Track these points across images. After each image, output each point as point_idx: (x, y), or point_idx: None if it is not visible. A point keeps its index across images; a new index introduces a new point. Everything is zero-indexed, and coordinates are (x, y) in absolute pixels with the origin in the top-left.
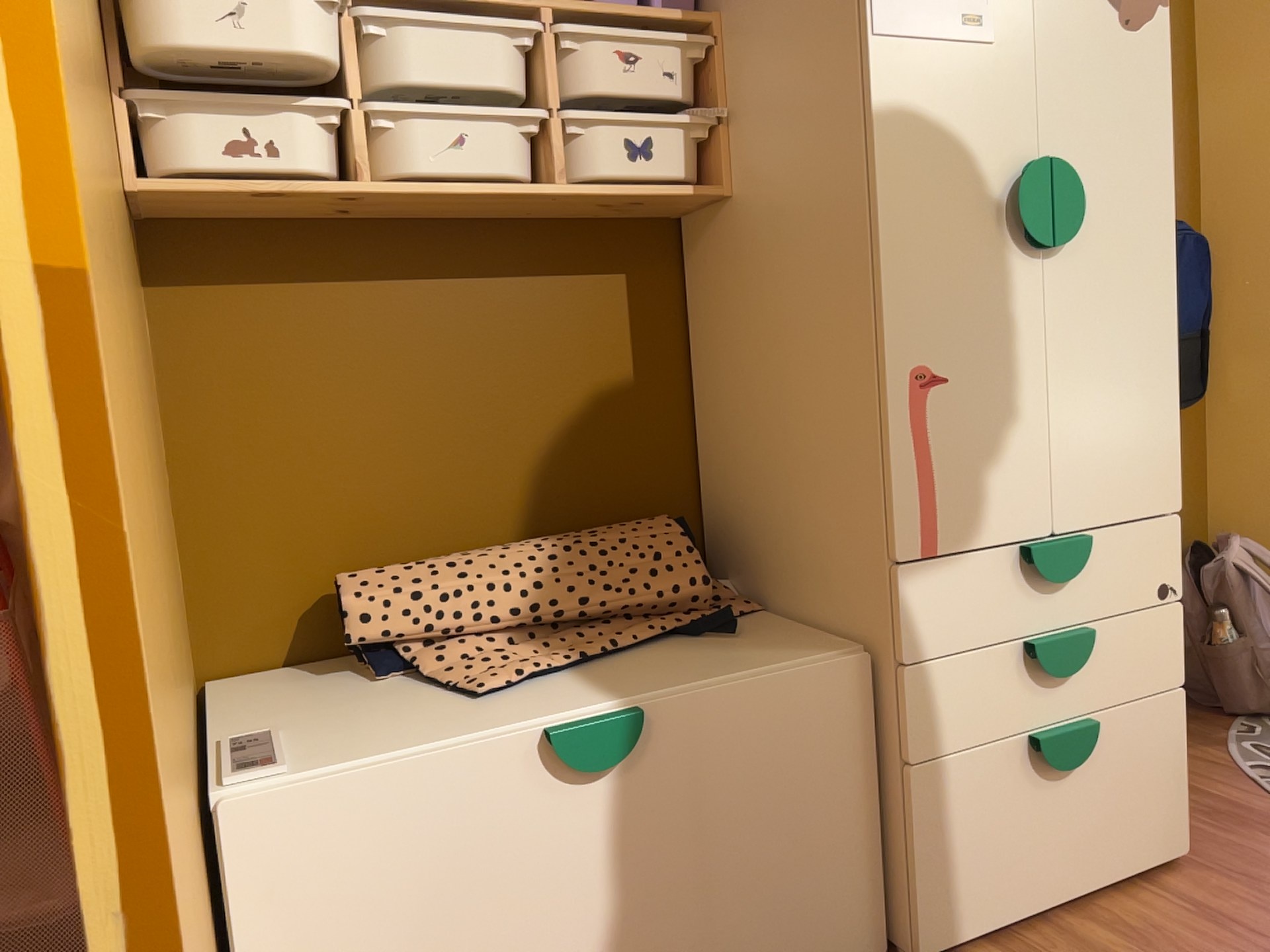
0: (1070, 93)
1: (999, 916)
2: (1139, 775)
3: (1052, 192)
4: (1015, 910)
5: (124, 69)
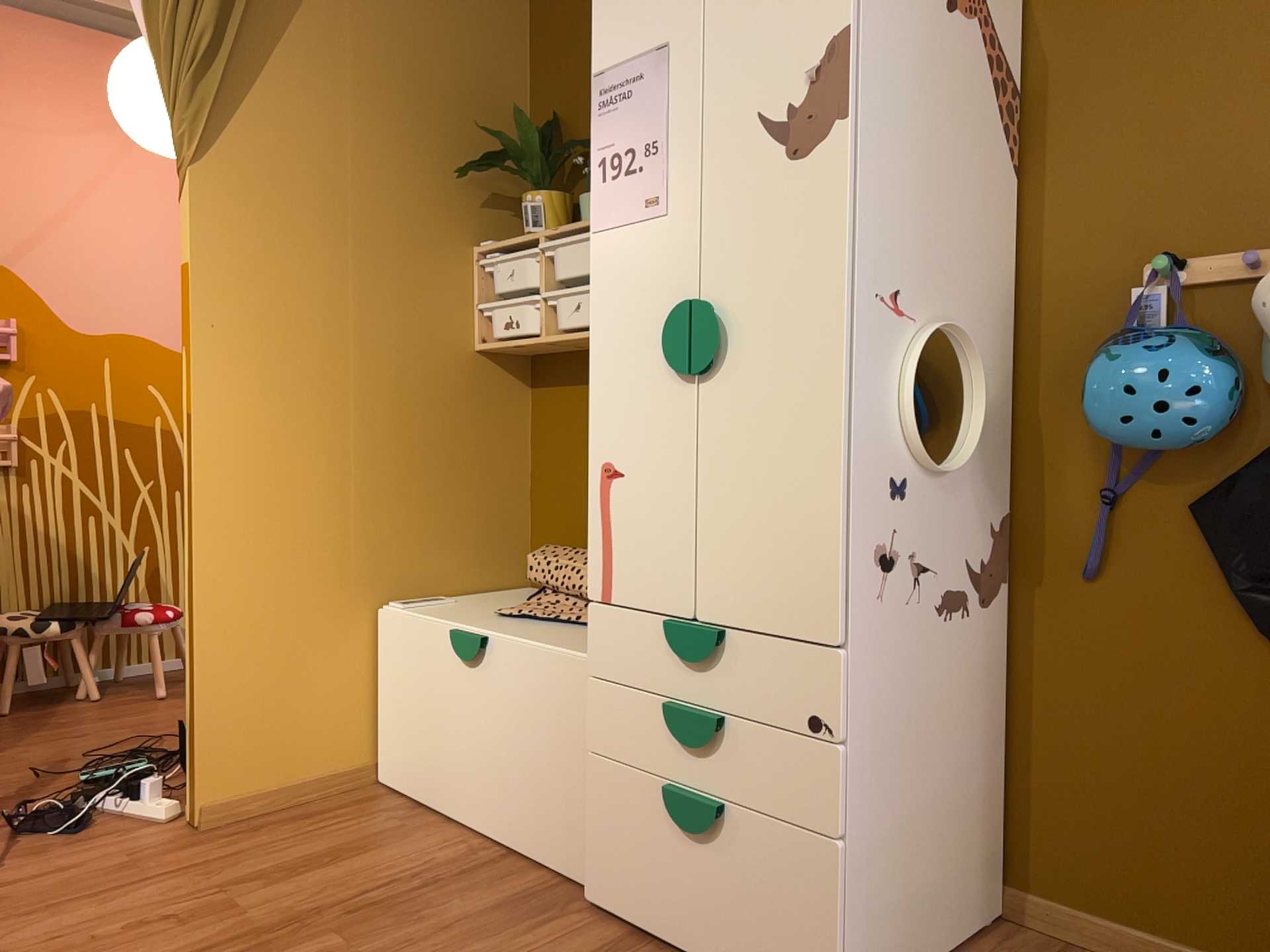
0: (731, 235)
1: (637, 917)
2: (774, 900)
3: (689, 326)
4: (650, 924)
5: (487, 292)
